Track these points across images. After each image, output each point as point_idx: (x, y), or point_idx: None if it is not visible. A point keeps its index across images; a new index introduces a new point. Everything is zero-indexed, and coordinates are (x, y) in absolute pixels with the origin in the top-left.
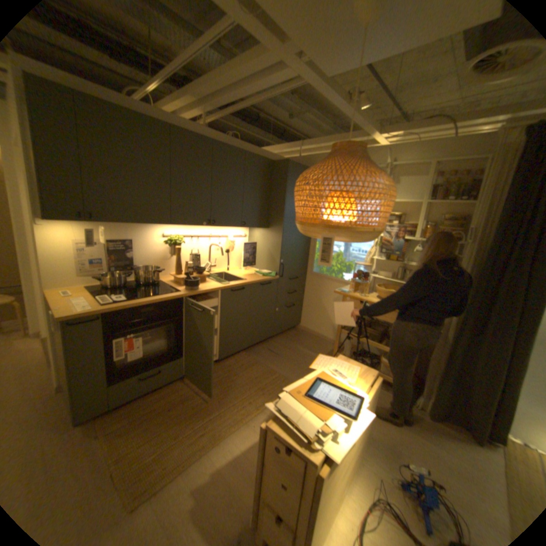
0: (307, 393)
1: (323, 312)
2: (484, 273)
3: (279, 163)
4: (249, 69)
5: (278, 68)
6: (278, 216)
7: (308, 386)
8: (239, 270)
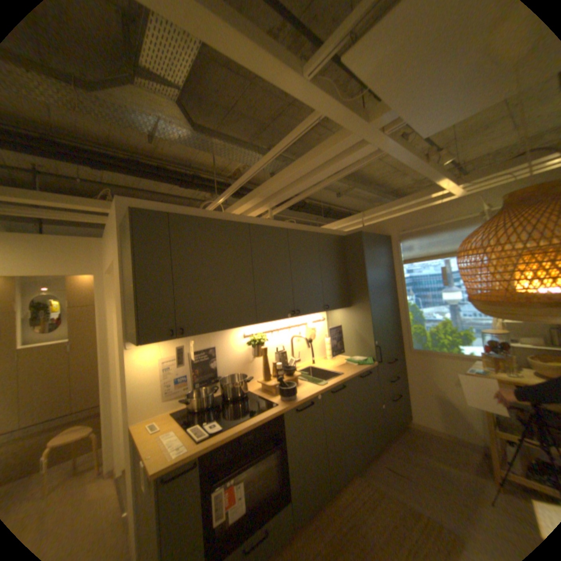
0: None
1: (445, 401)
2: None
3: (351, 237)
4: (327, 156)
5: (355, 148)
6: (361, 291)
7: None
8: (325, 360)
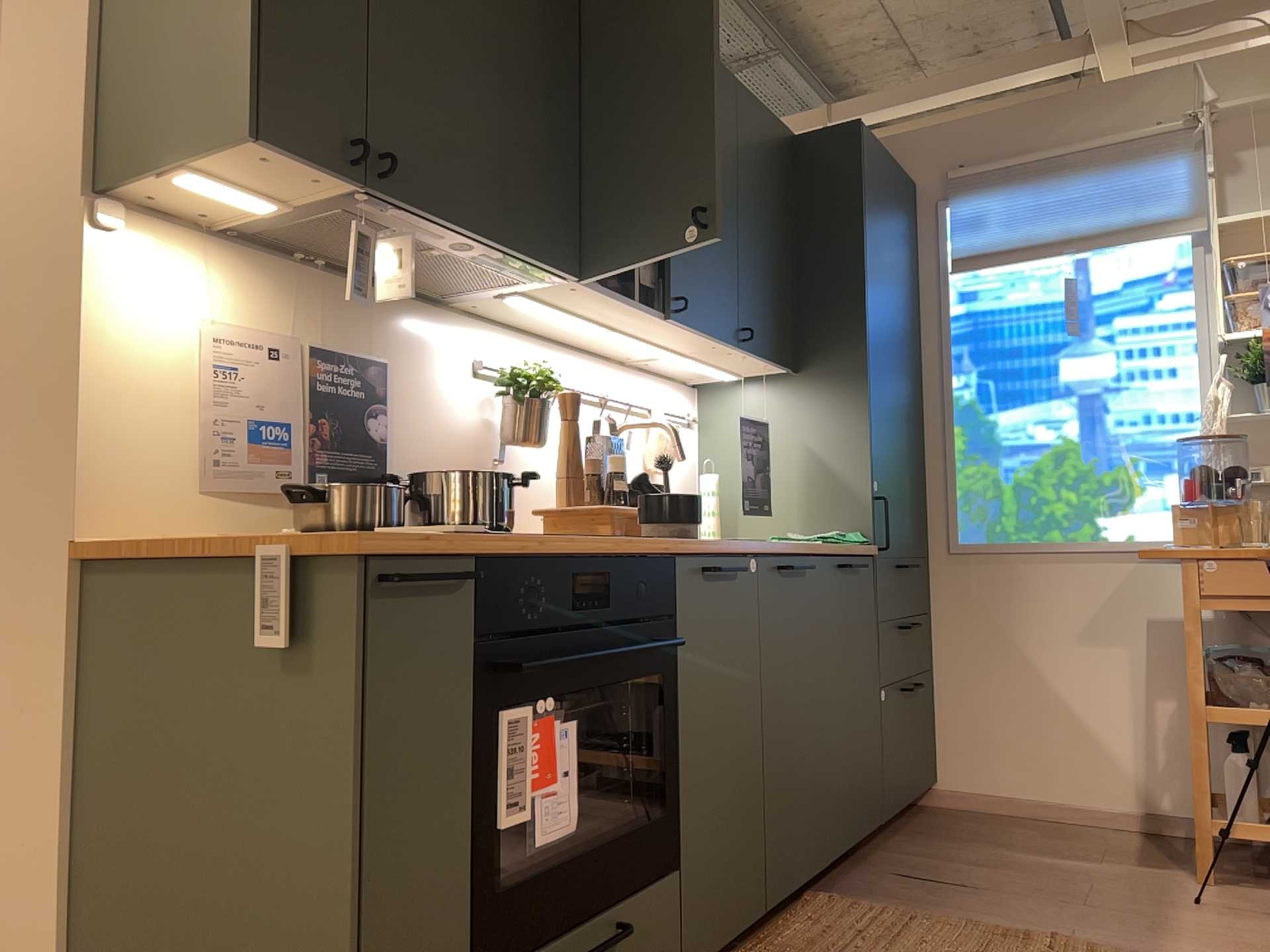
0: None
1: (1044, 697)
2: None
3: (822, 140)
4: None
5: None
6: (843, 317)
7: None
8: None
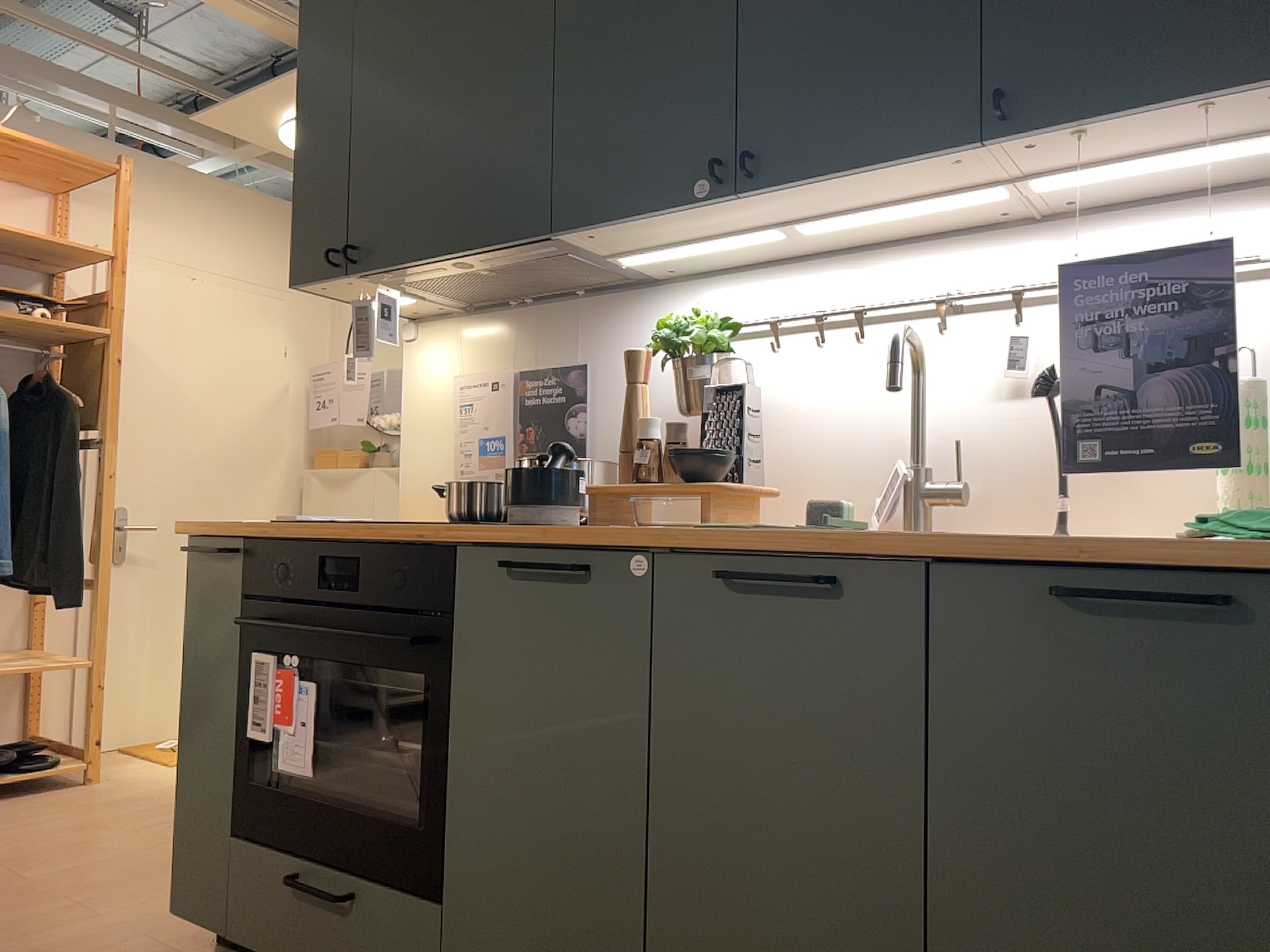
0: None
1: None
2: None
3: None
4: None
5: None
6: None
7: None
8: None
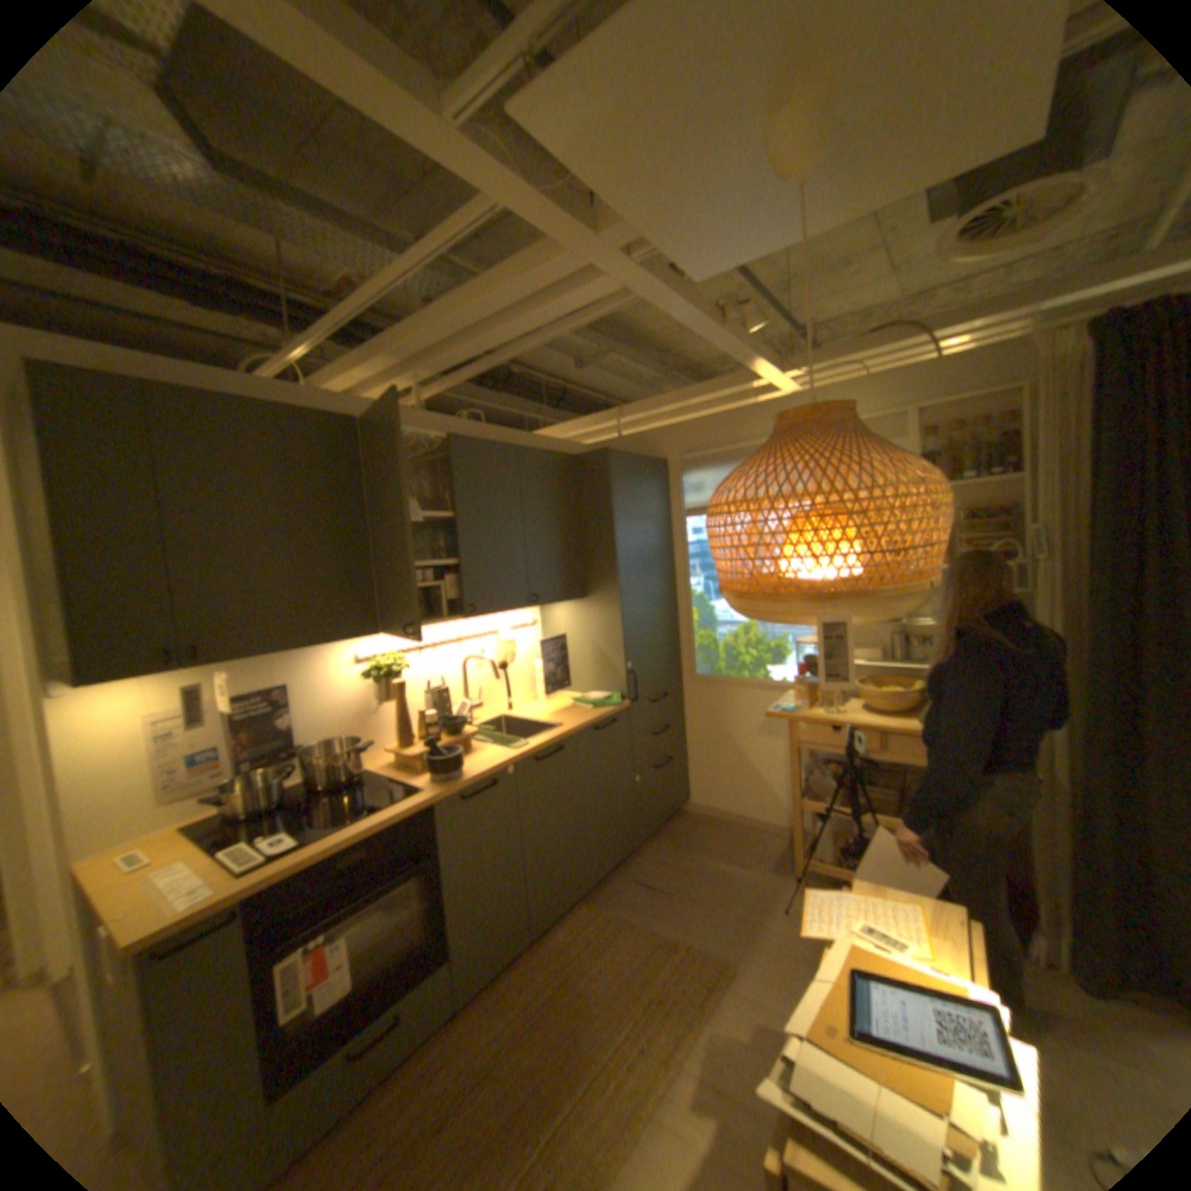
0: (852, 1027)
1: (740, 762)
2: (1095, 619)
3: (588, 459)
4: (522, 289)
5: (580, 280)
6: (604, 569)
7: (843, 1004)
8: (535, 702)
